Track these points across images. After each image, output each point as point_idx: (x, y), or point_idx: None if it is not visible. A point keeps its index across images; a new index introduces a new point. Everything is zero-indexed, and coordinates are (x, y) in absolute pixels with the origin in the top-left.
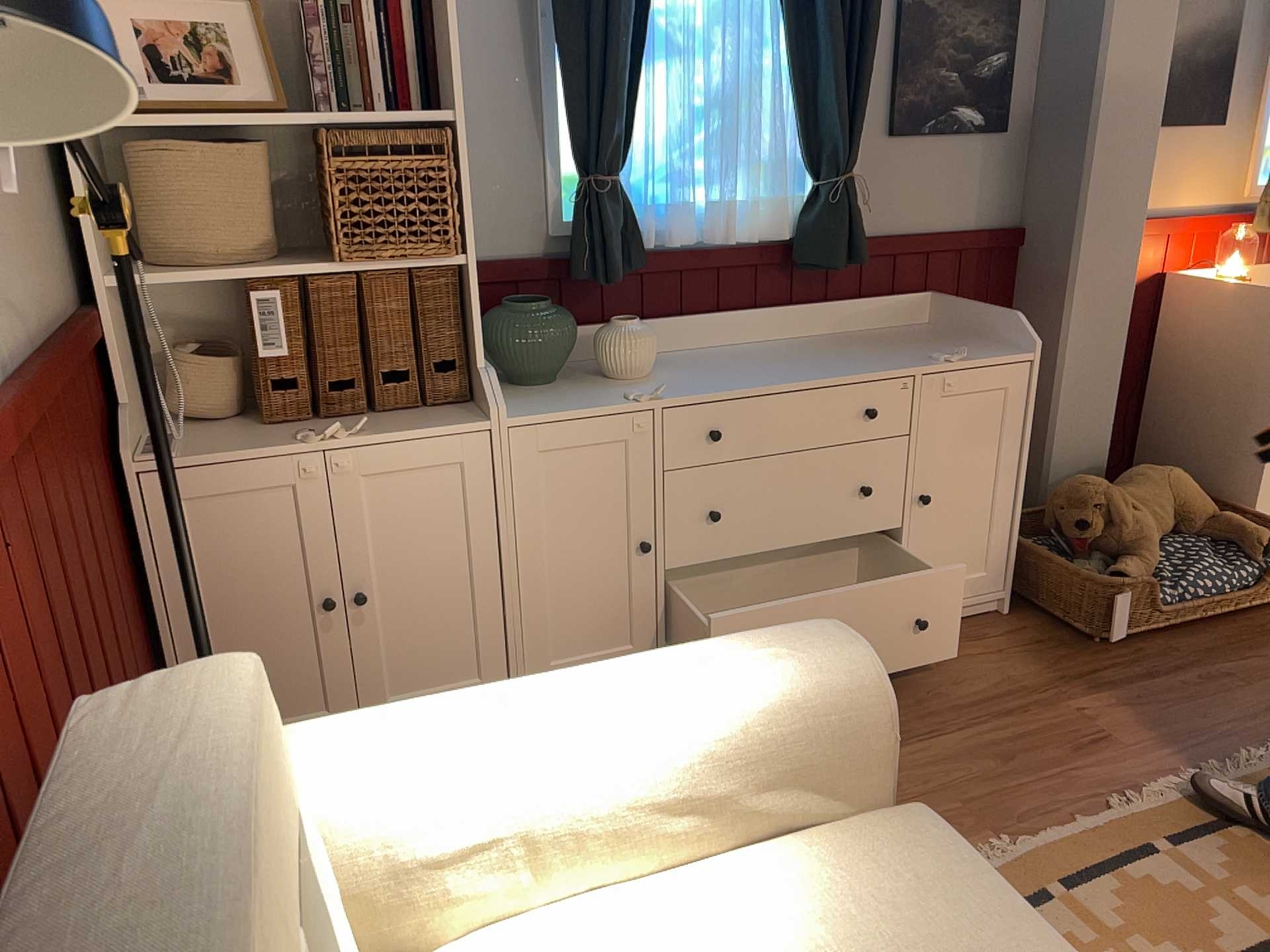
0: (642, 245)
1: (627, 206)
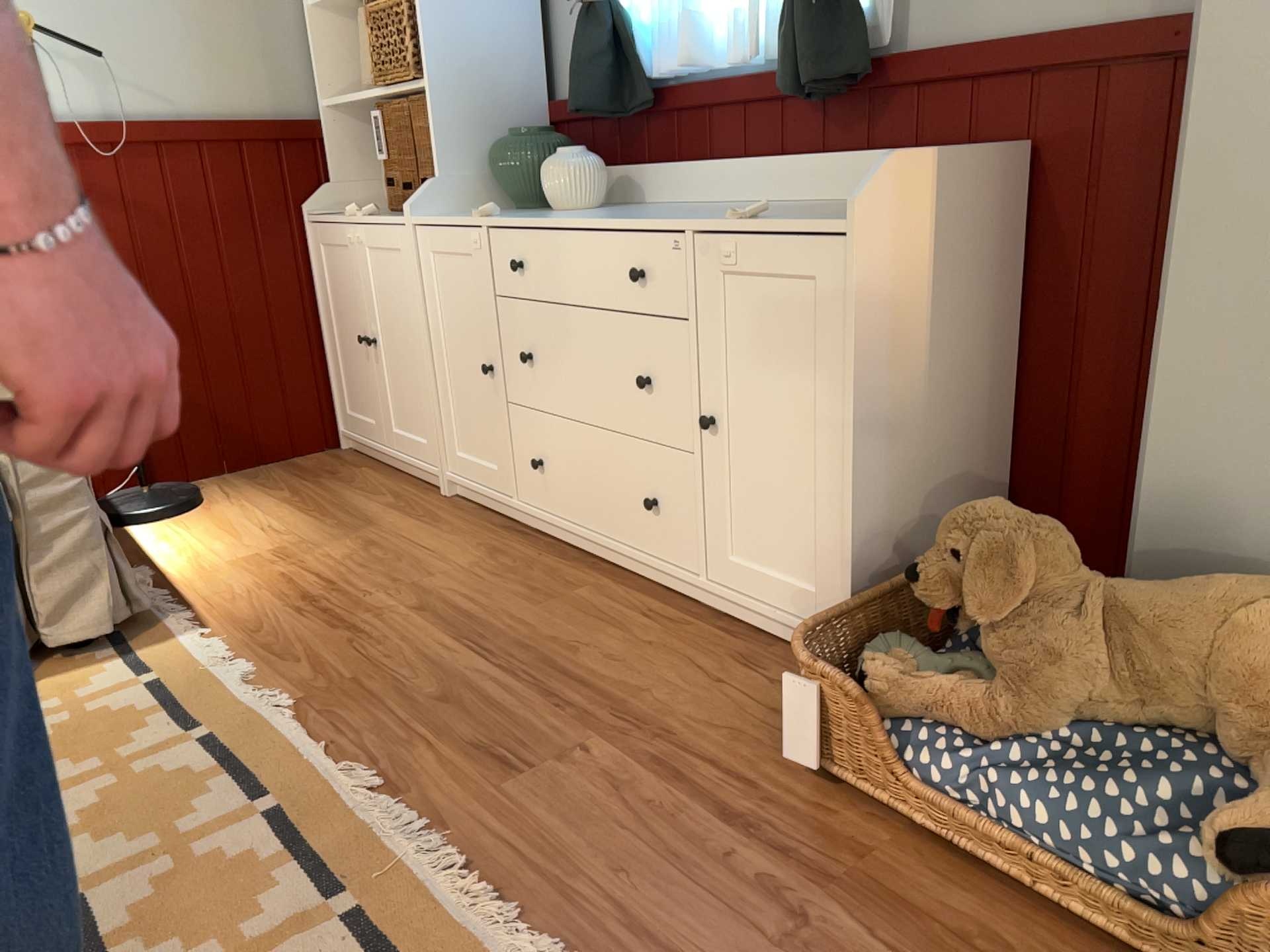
0: (644, 77)
1: (617, 32)
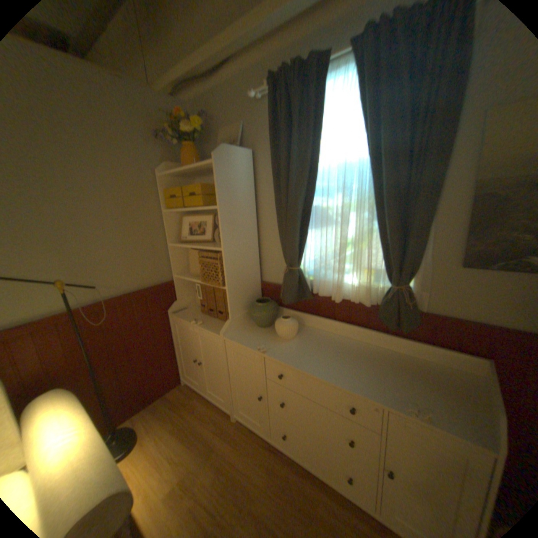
0: (312, 290)
1: (302, 276)
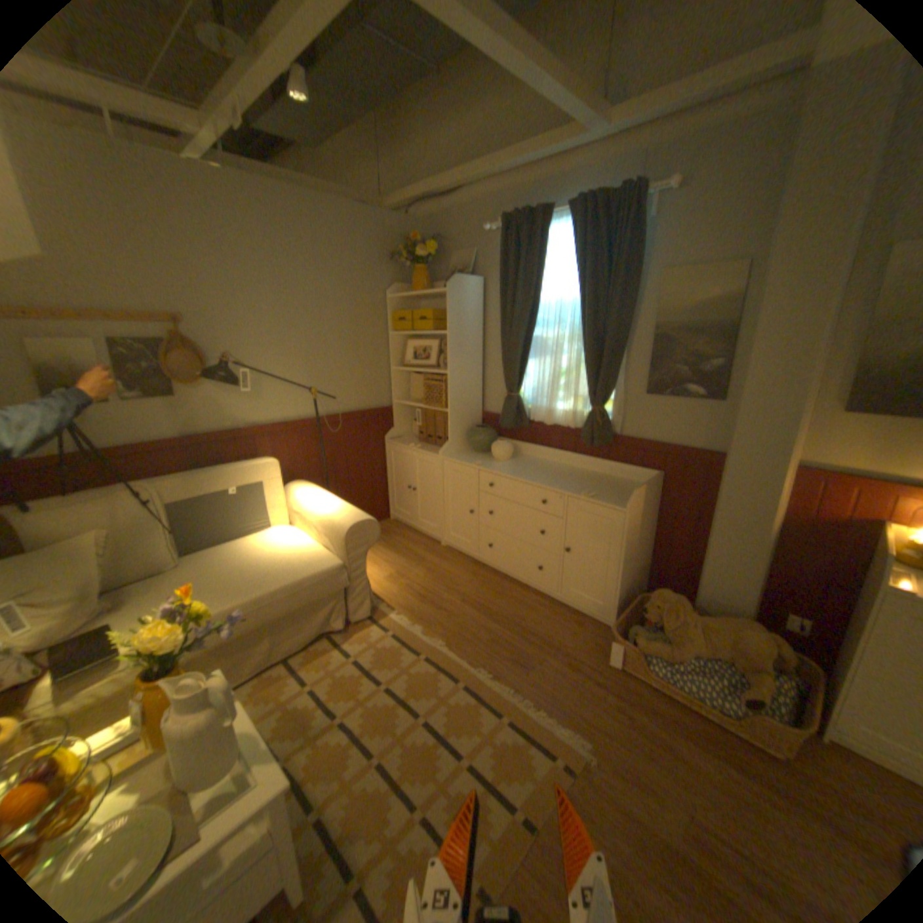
0: (528, 418)
1: (520, 404)
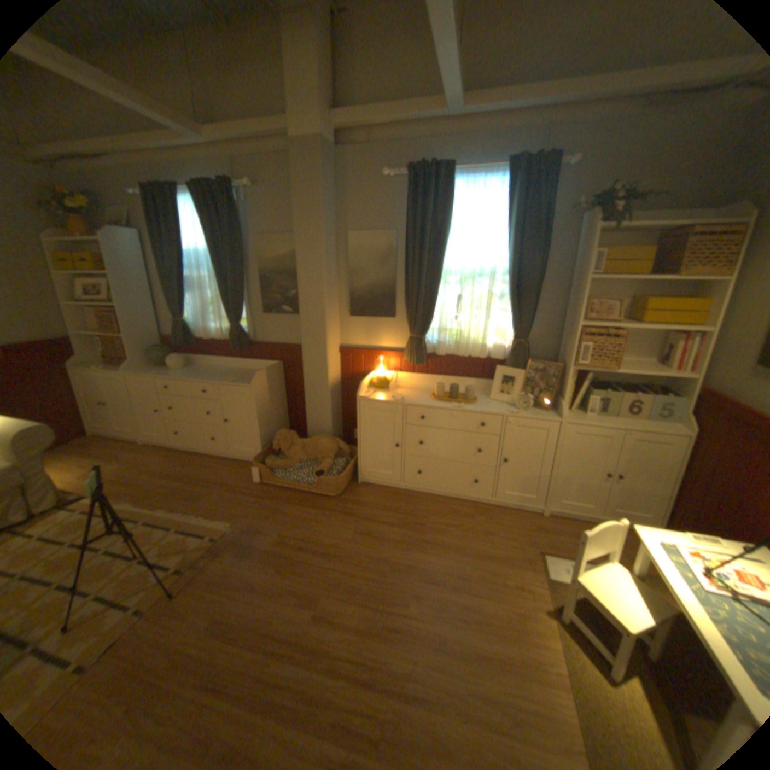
0: (192, 337)
1: (183, 327)
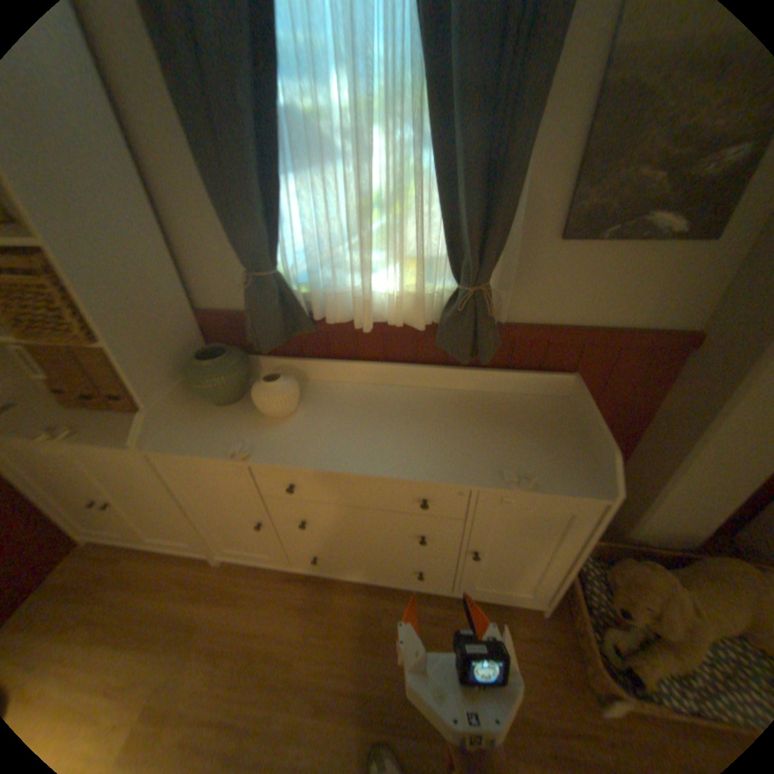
0: (311, 315)
1: (288, 289)
